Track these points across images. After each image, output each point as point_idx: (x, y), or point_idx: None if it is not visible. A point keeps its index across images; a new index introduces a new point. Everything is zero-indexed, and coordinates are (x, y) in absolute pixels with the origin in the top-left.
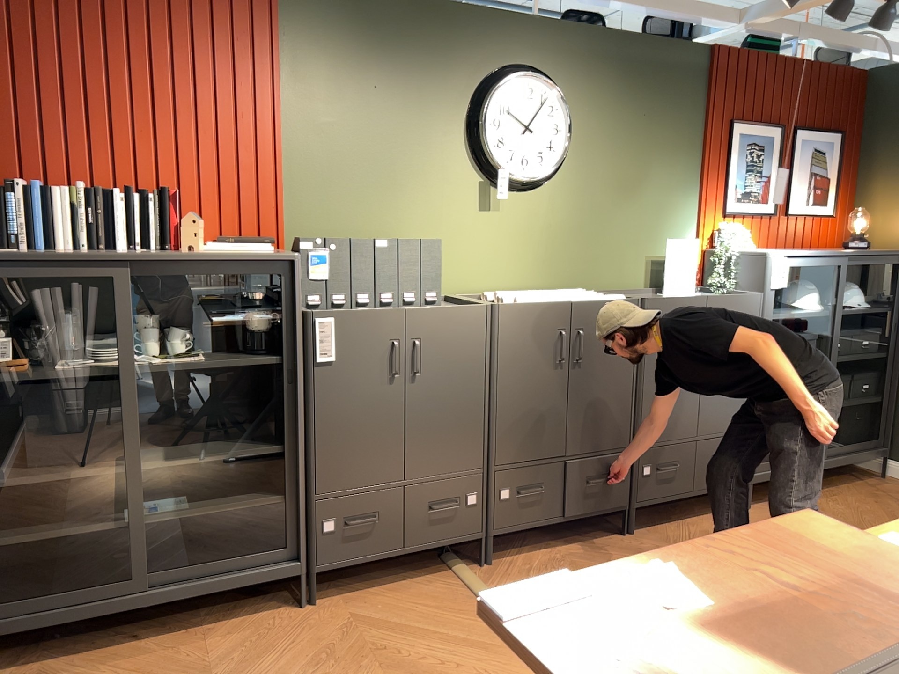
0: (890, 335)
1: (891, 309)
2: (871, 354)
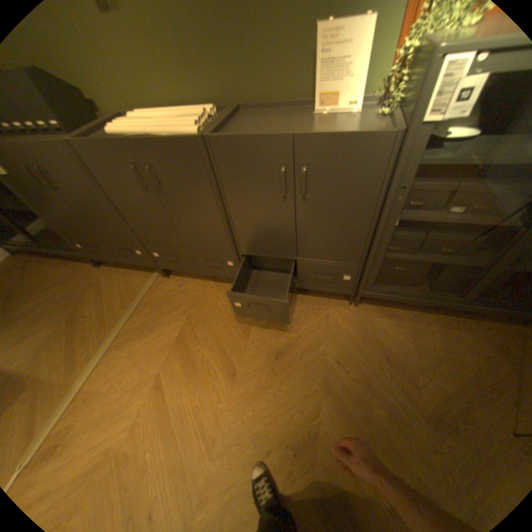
0: None
1: None
2: None
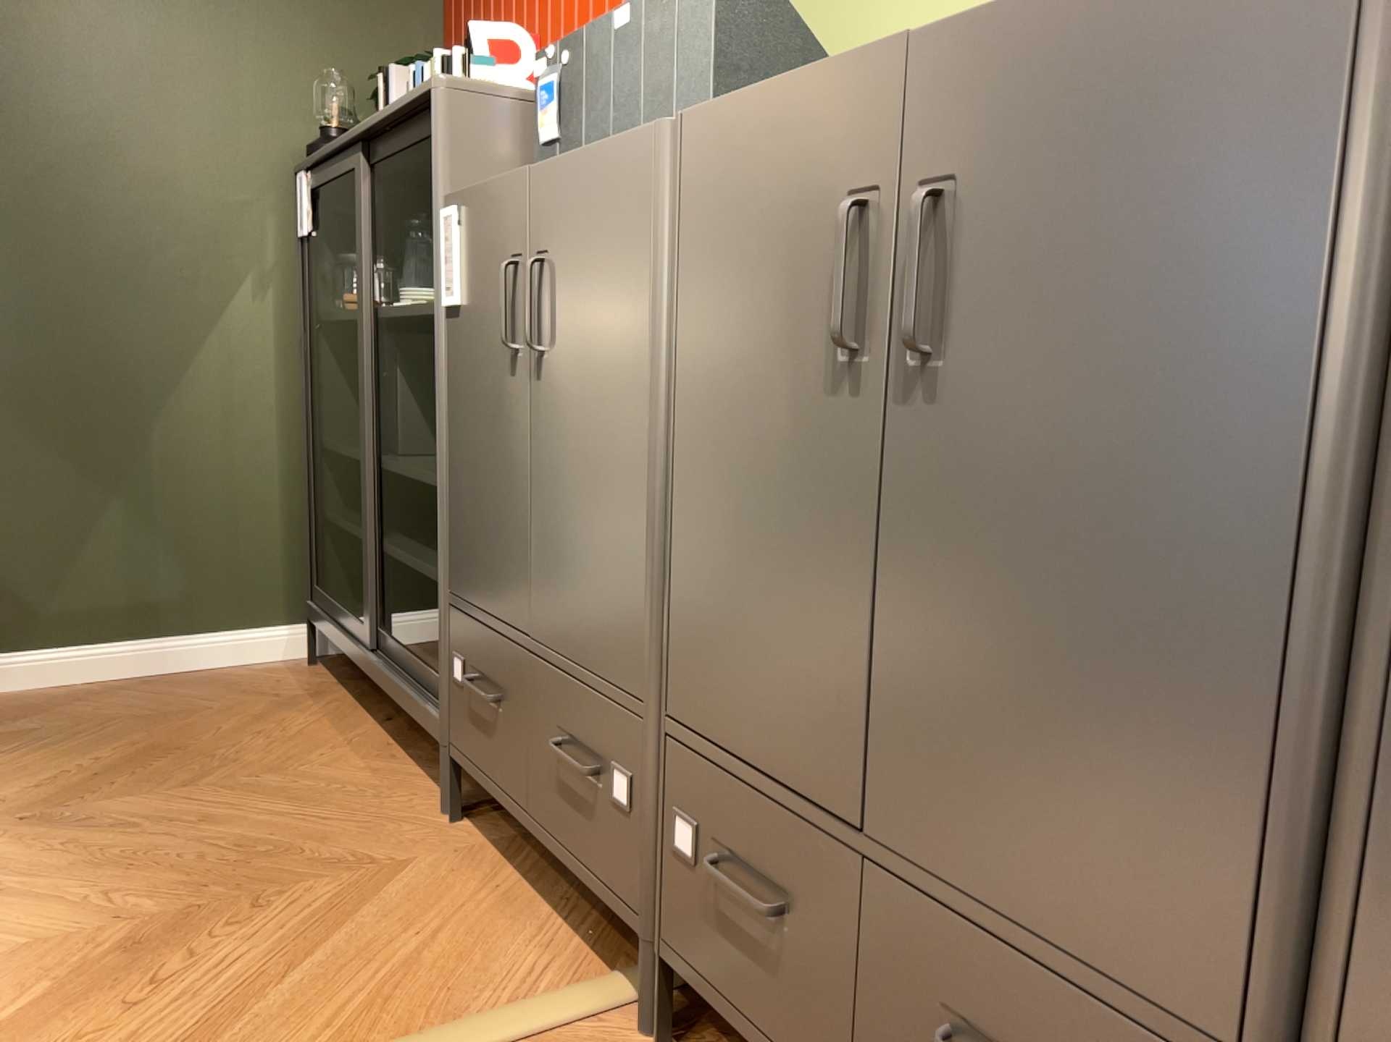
0: None
1: None
2: None
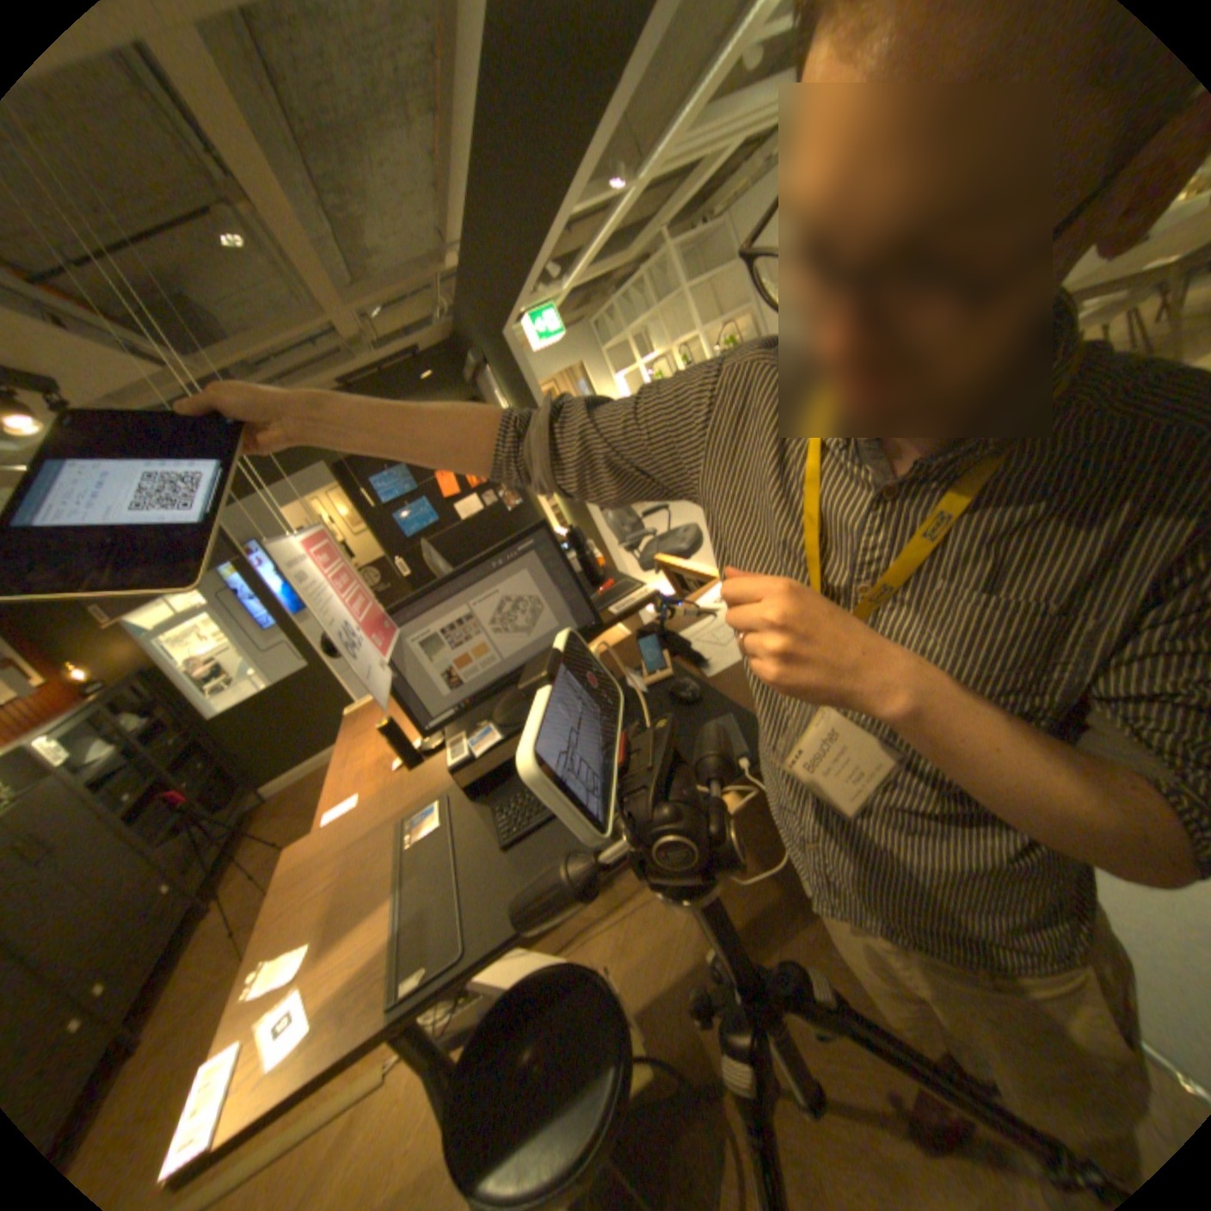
0: (181, 724)
1: (164, 710)
2: (180, 746)
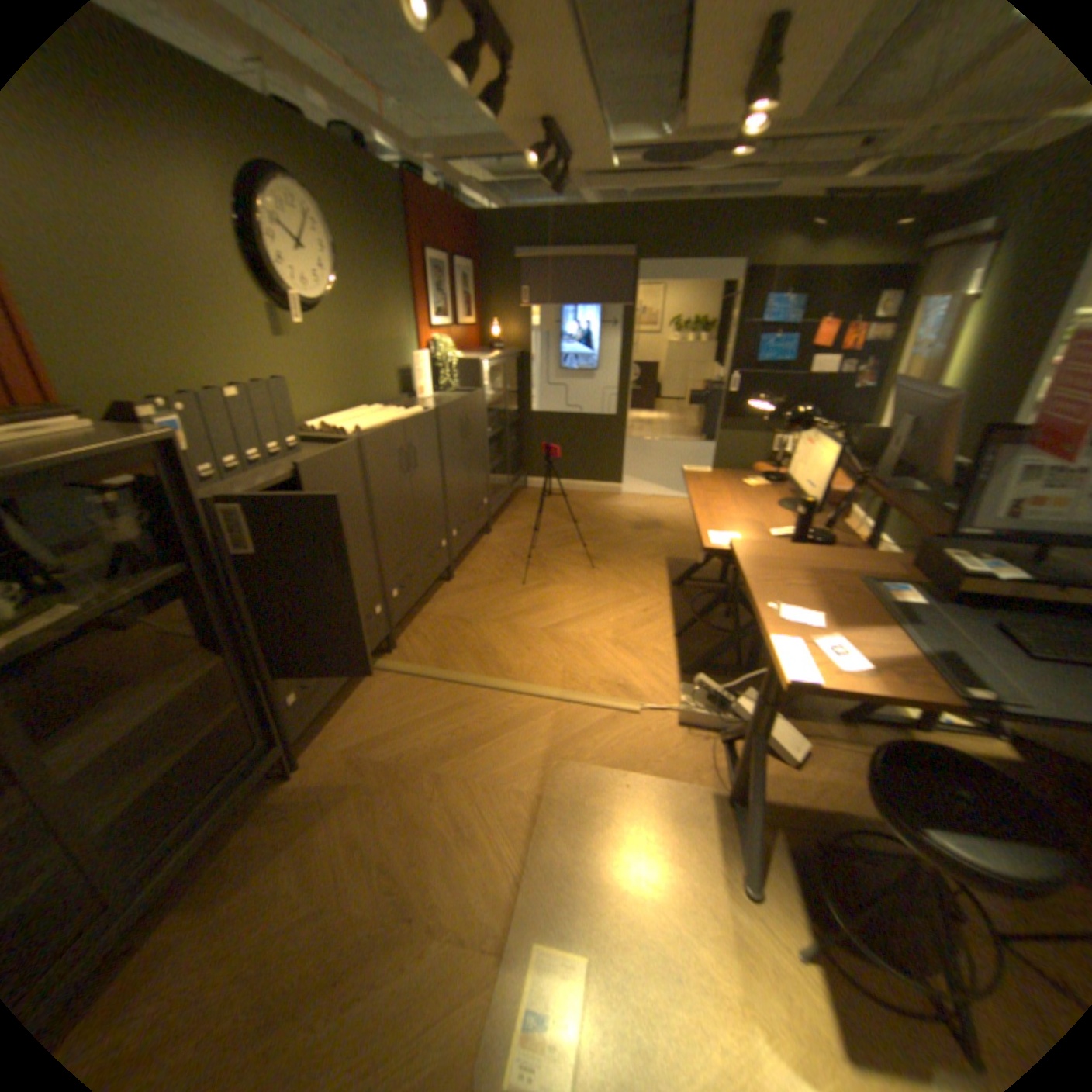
0: (522, 404)
1: (520, 388)
2: (515, 418)
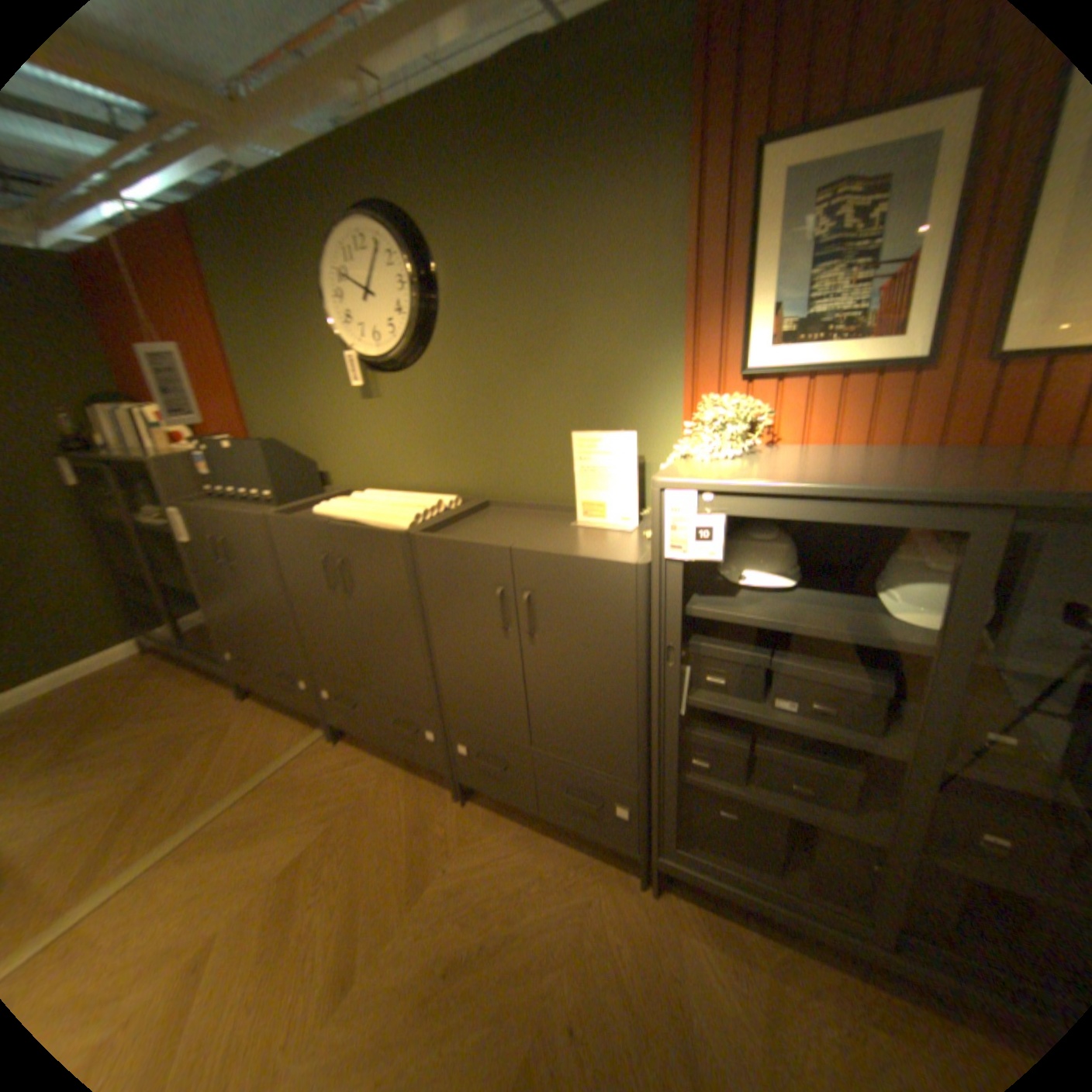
0: None
1: None
2: None
